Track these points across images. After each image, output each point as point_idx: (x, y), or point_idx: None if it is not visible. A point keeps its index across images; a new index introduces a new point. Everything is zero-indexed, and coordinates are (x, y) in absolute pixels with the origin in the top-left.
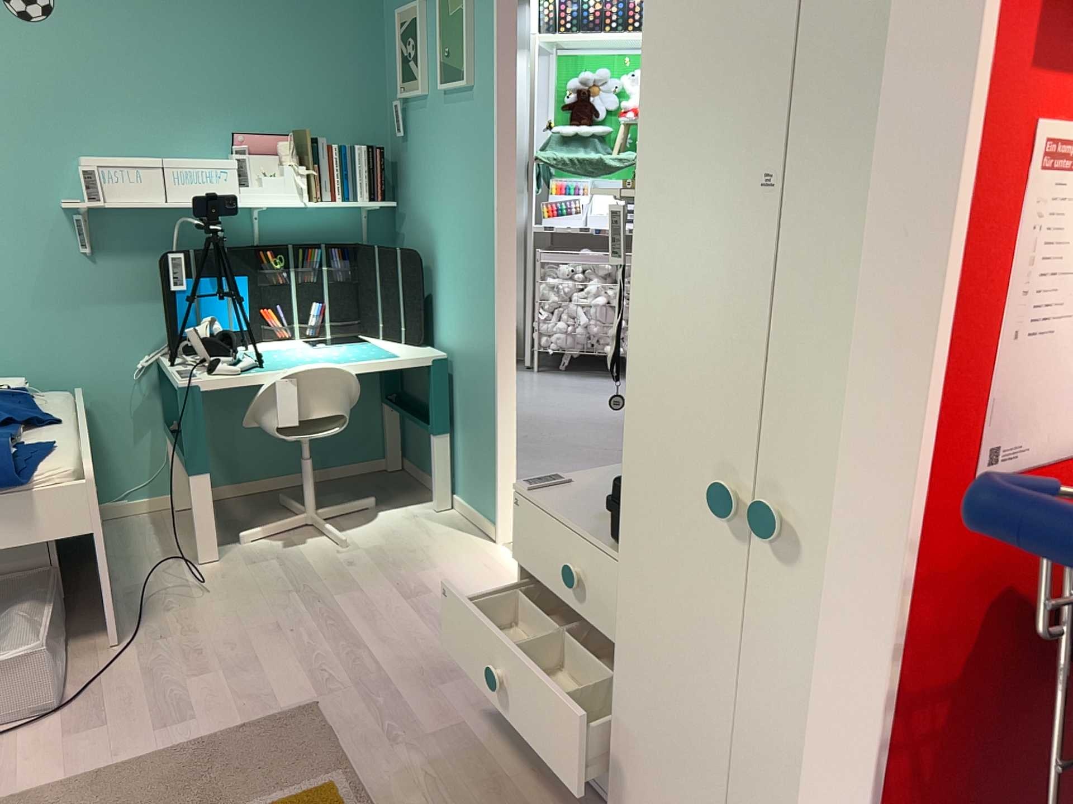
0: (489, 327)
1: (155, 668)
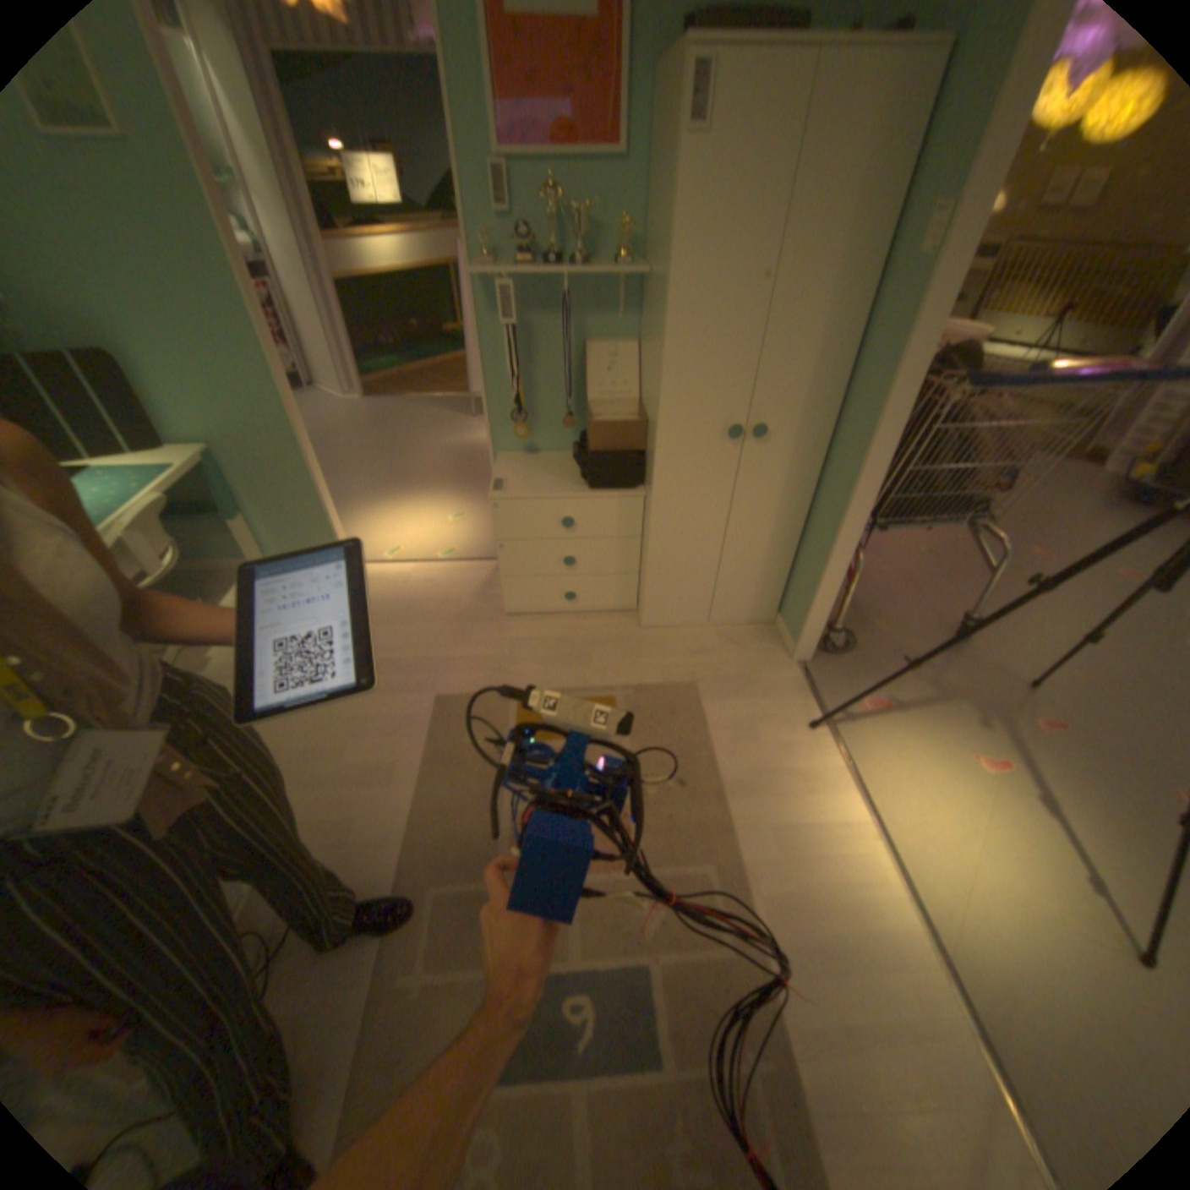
0: (268, 404)
1: (303, 779)
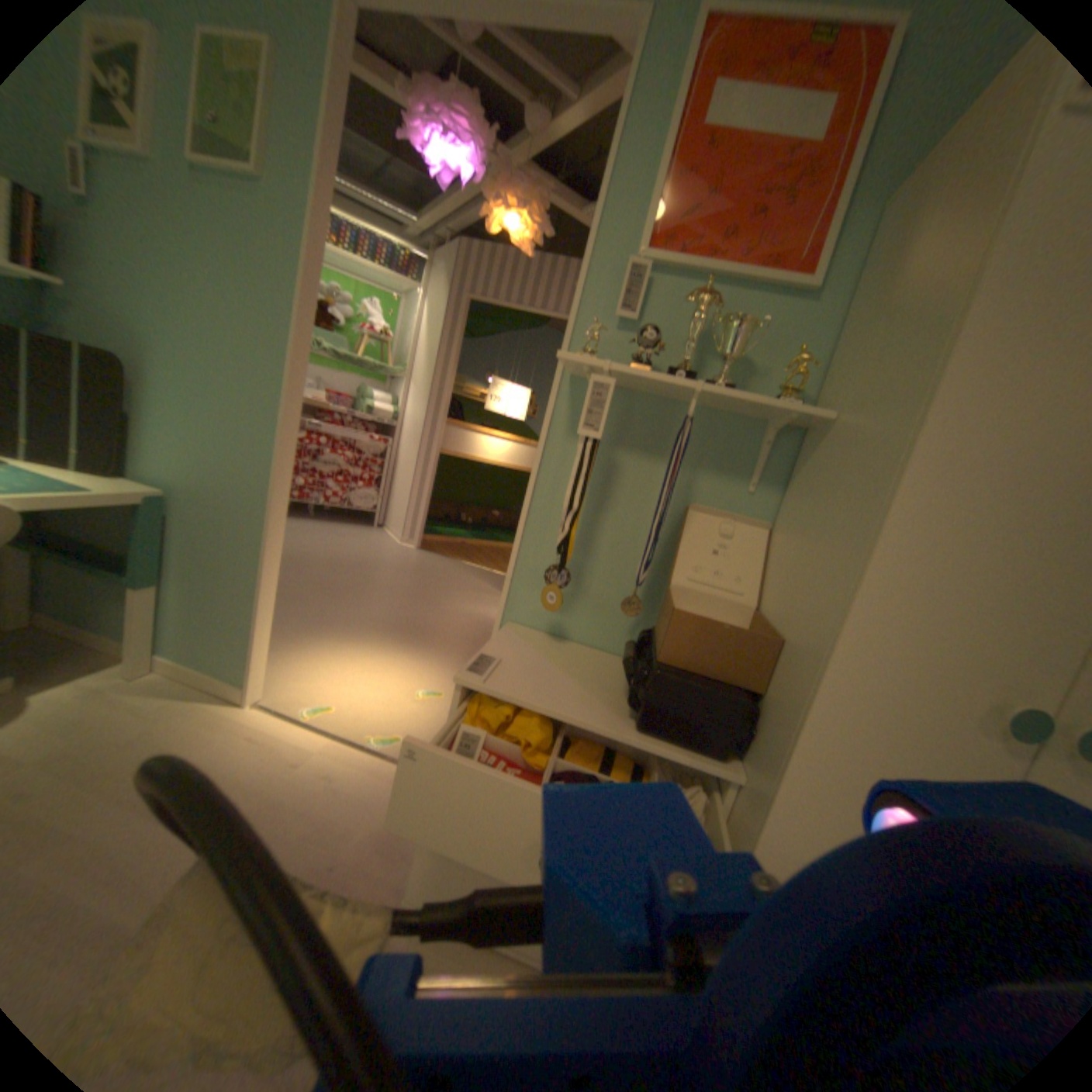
0: (257, 471)
1: None
